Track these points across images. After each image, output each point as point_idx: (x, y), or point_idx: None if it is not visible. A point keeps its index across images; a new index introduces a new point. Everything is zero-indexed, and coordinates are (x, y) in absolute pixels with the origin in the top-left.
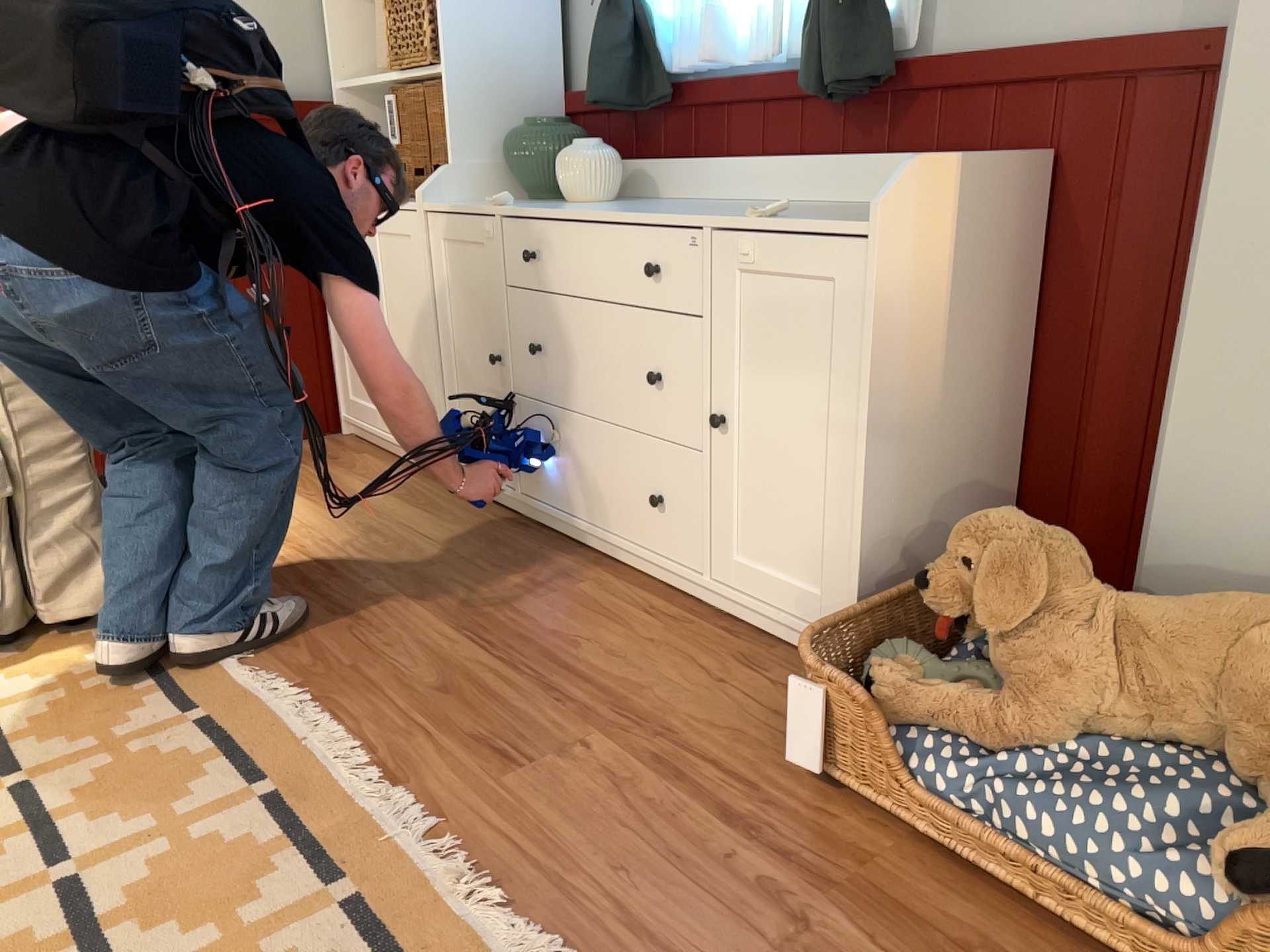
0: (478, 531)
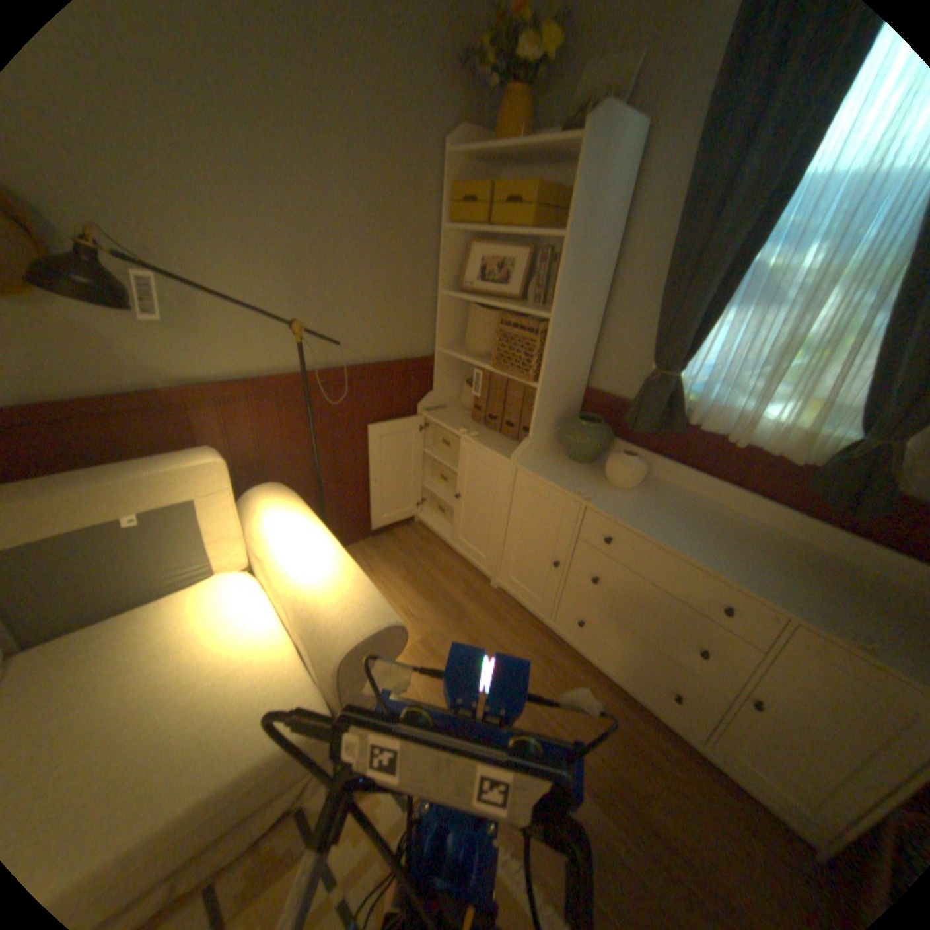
0: (532, 644)
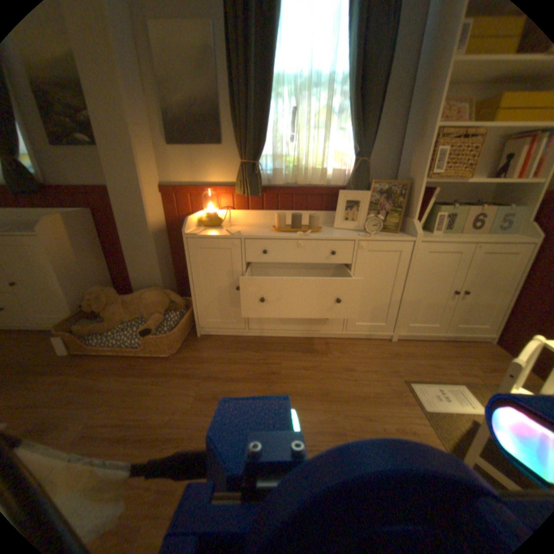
0: None
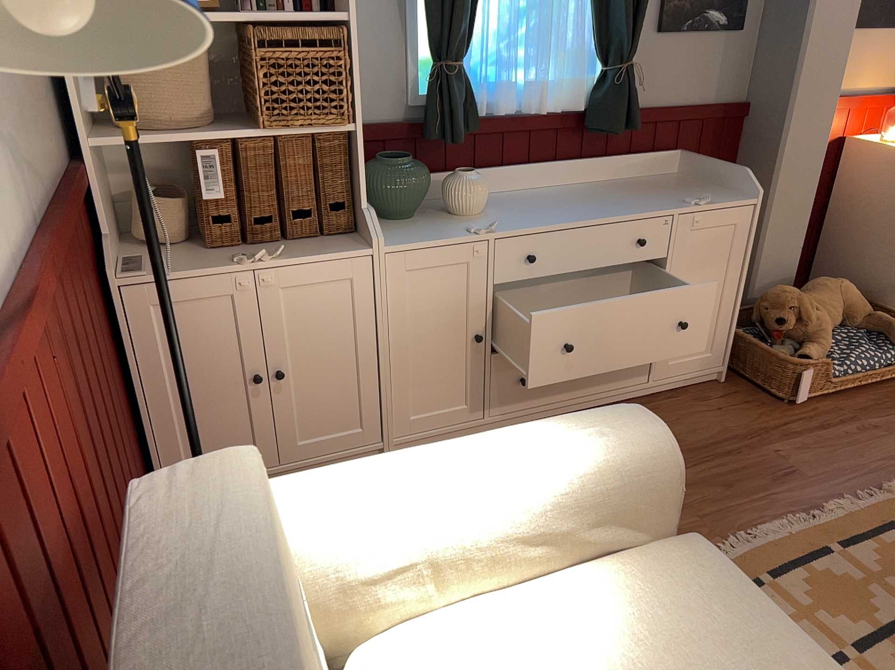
0: None
